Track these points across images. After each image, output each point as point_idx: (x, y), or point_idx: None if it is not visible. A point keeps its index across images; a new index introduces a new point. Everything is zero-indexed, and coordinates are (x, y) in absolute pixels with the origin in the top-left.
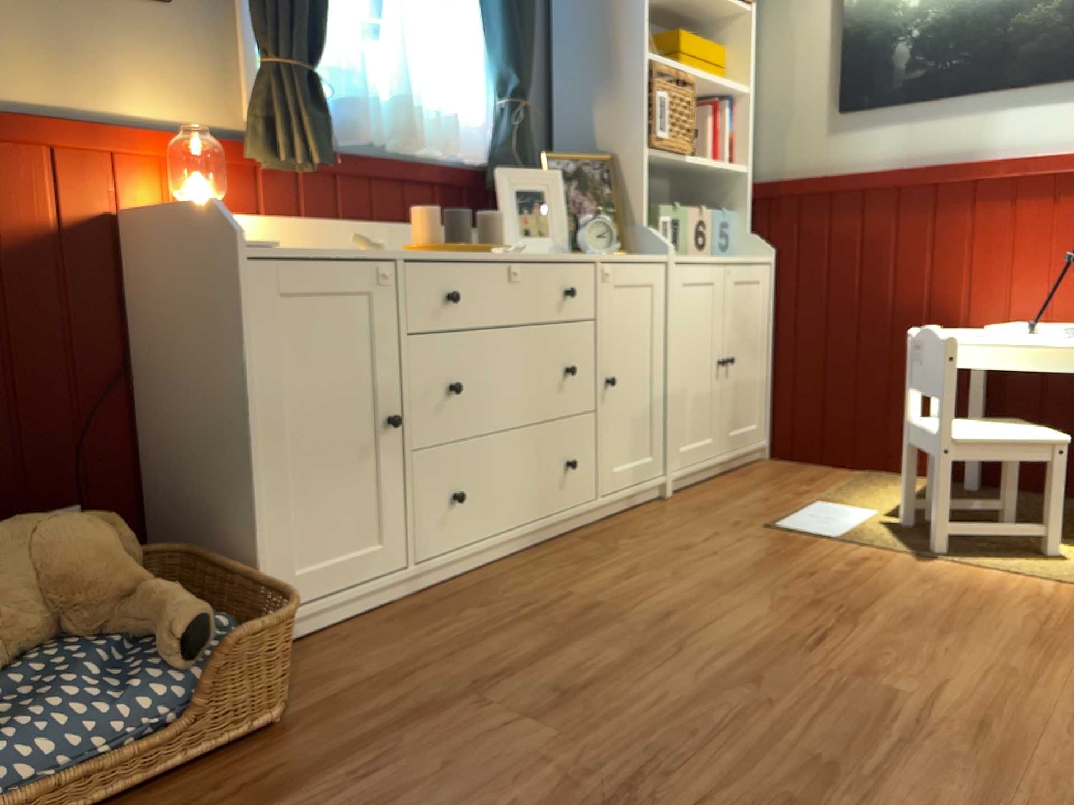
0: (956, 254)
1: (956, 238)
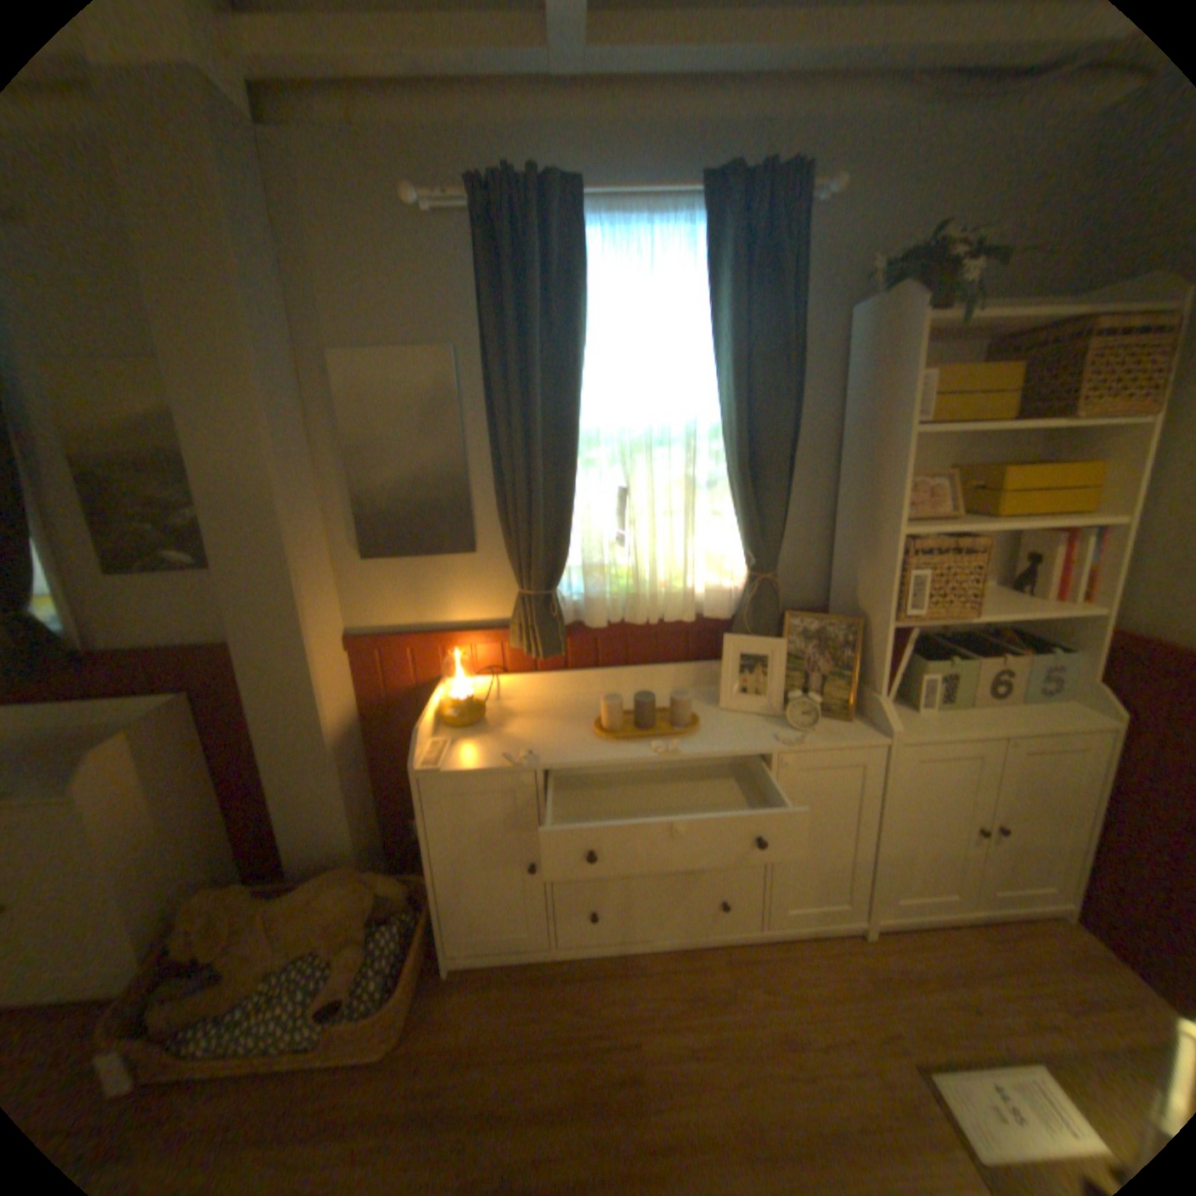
0: None
1: None
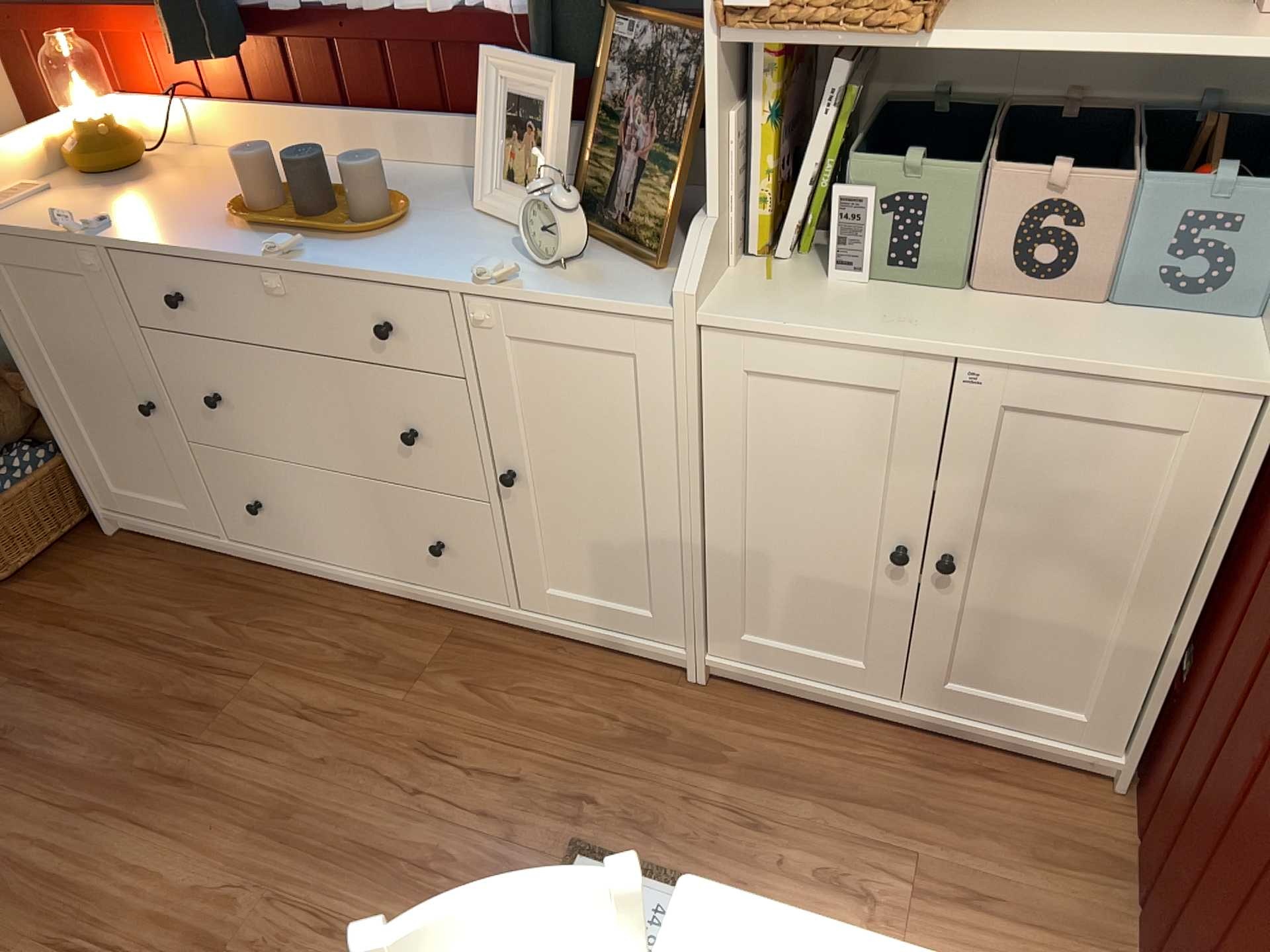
0: None
1: None
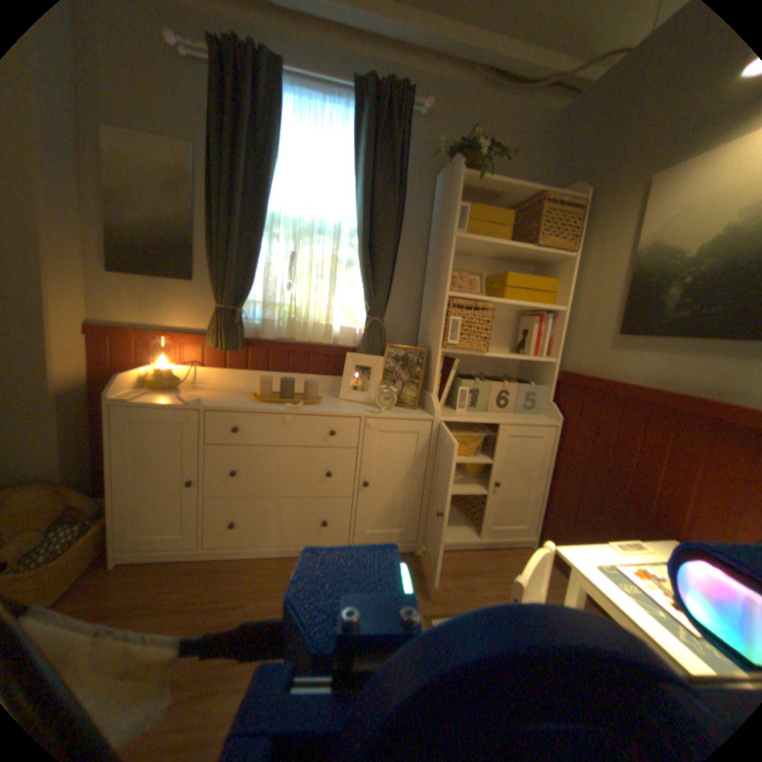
0: (689, 477)
1: (693, 463)
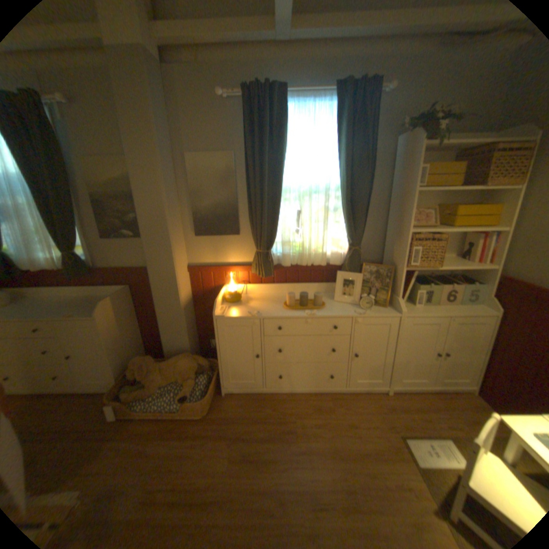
0: None
1: None
